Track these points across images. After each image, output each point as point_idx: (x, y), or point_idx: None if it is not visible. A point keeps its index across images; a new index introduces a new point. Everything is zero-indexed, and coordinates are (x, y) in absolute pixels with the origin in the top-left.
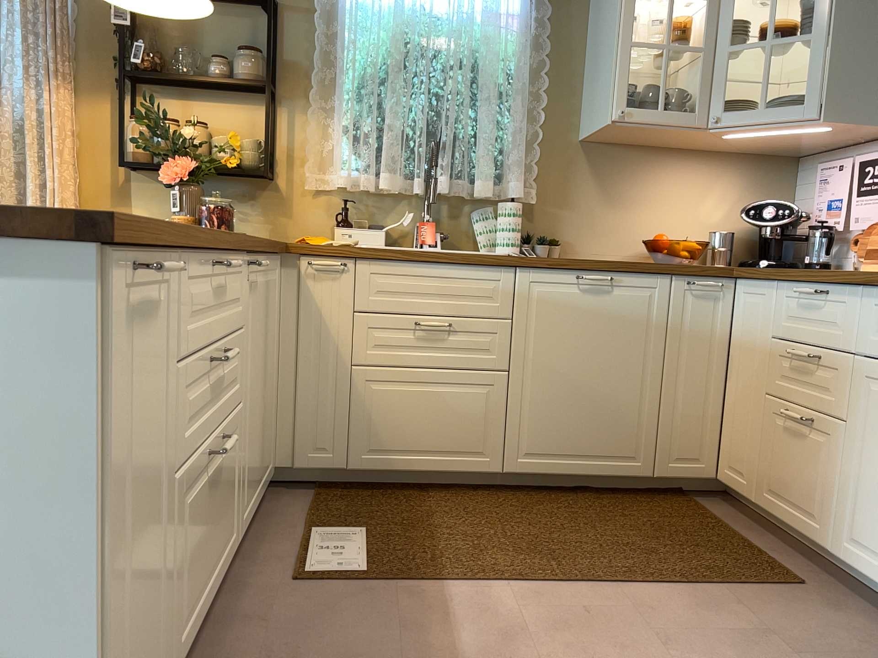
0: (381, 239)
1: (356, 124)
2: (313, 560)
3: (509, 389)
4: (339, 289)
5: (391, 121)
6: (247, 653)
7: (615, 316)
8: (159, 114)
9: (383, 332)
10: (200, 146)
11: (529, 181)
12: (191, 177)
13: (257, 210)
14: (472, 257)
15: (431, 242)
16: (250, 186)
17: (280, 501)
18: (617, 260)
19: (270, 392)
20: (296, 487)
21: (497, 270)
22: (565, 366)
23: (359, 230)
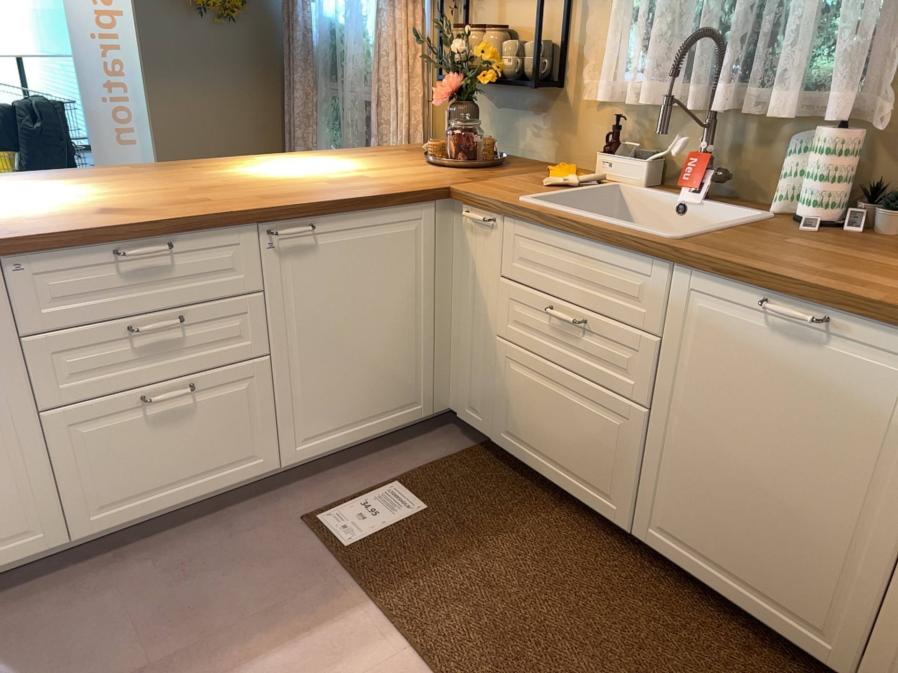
0: (641, 175)
1: (643, 9)
2: (343, 509)
3: (649, 433)
4: (490, 247)
5: (662, 4)
6: (192, 550)
7: (823, 389)
8: (451, 26)
9: (523, 308)
10: (472, 59)
11: (891, 88)
12: (460, 95)
13: (545, 125)
14: (612, 236)
15: (690, 187)
16: (541, 97)
17: (434, 441)
18: (851, 290)
19: (405, 340)
20: (471, 434)
21: (646, 262)
22: (725, 436)
23: (617, 160)
